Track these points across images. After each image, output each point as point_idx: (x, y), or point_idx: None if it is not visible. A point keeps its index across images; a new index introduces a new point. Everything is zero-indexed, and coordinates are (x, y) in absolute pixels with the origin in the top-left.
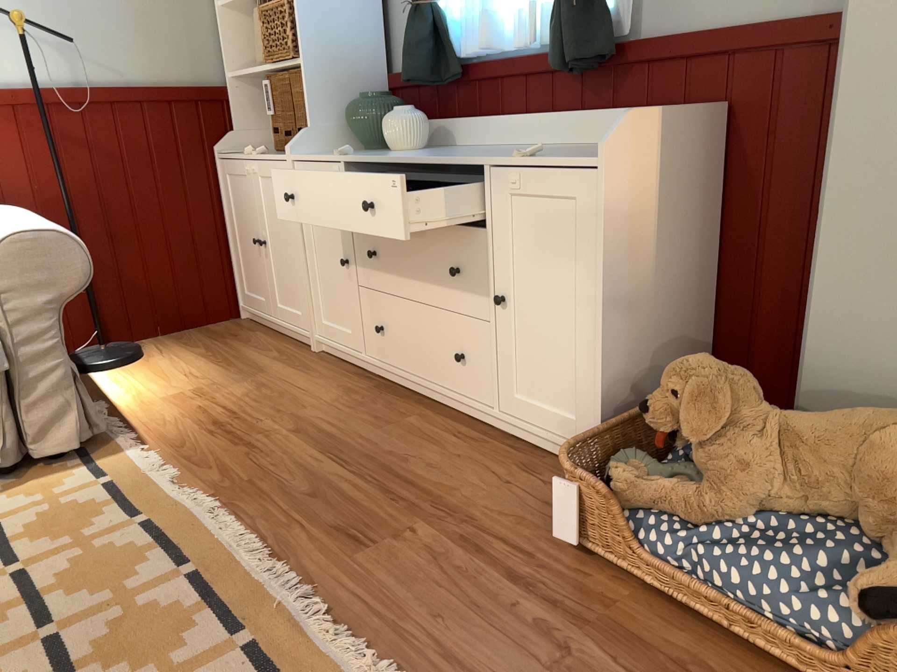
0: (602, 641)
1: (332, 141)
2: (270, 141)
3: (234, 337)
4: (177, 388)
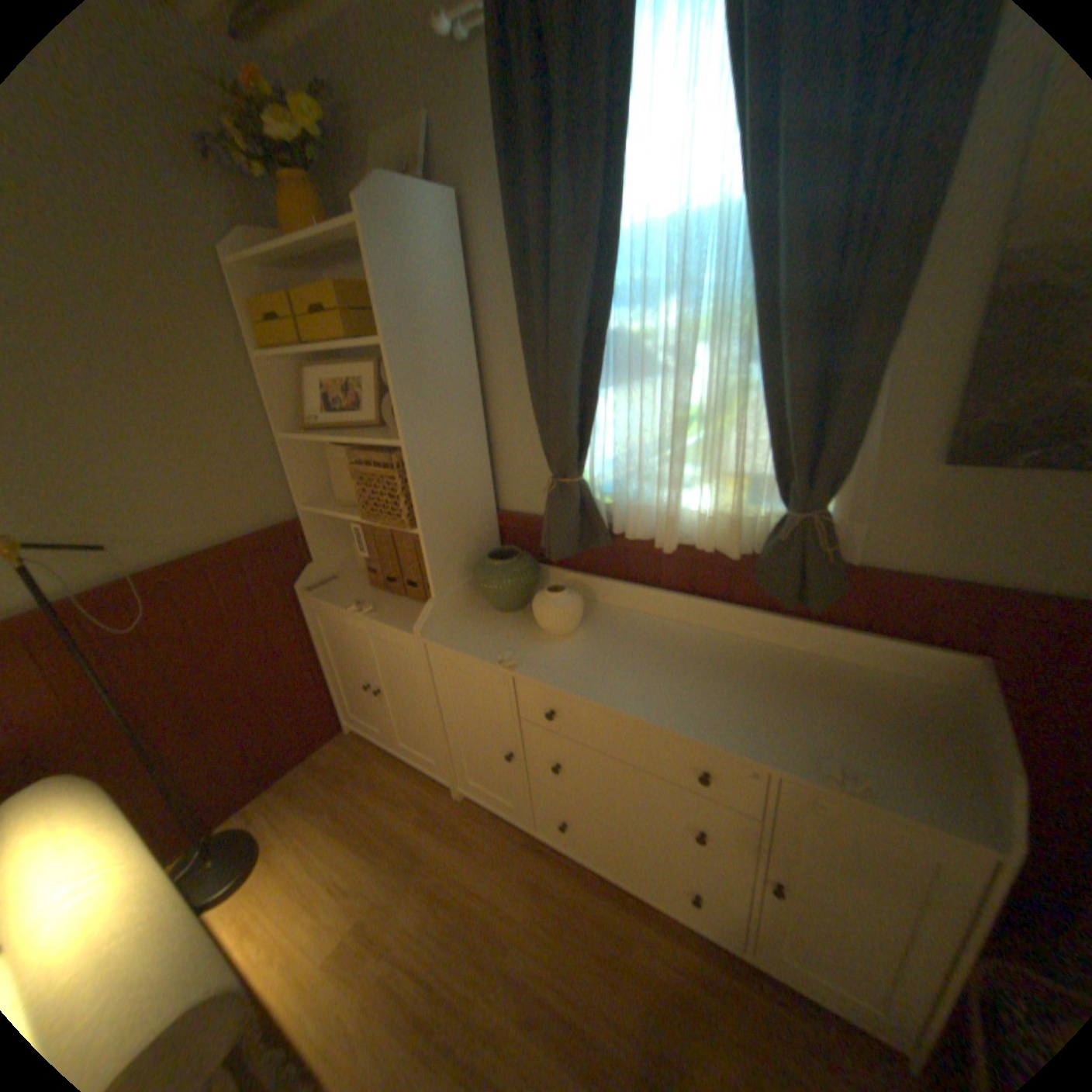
0: None
1: (459, 601)
2: (352, 556)
3: (353, 779)
4: (331, 932)
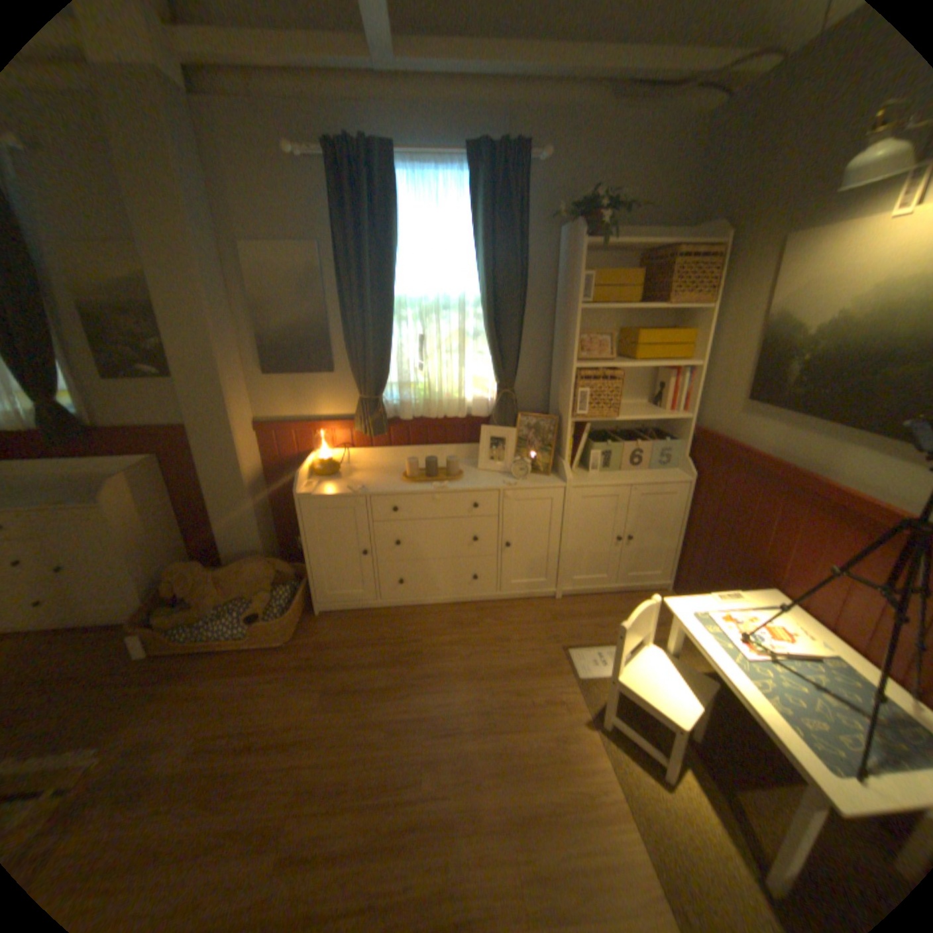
0: (167, 684)
1: None
2: None
3: None
4: None
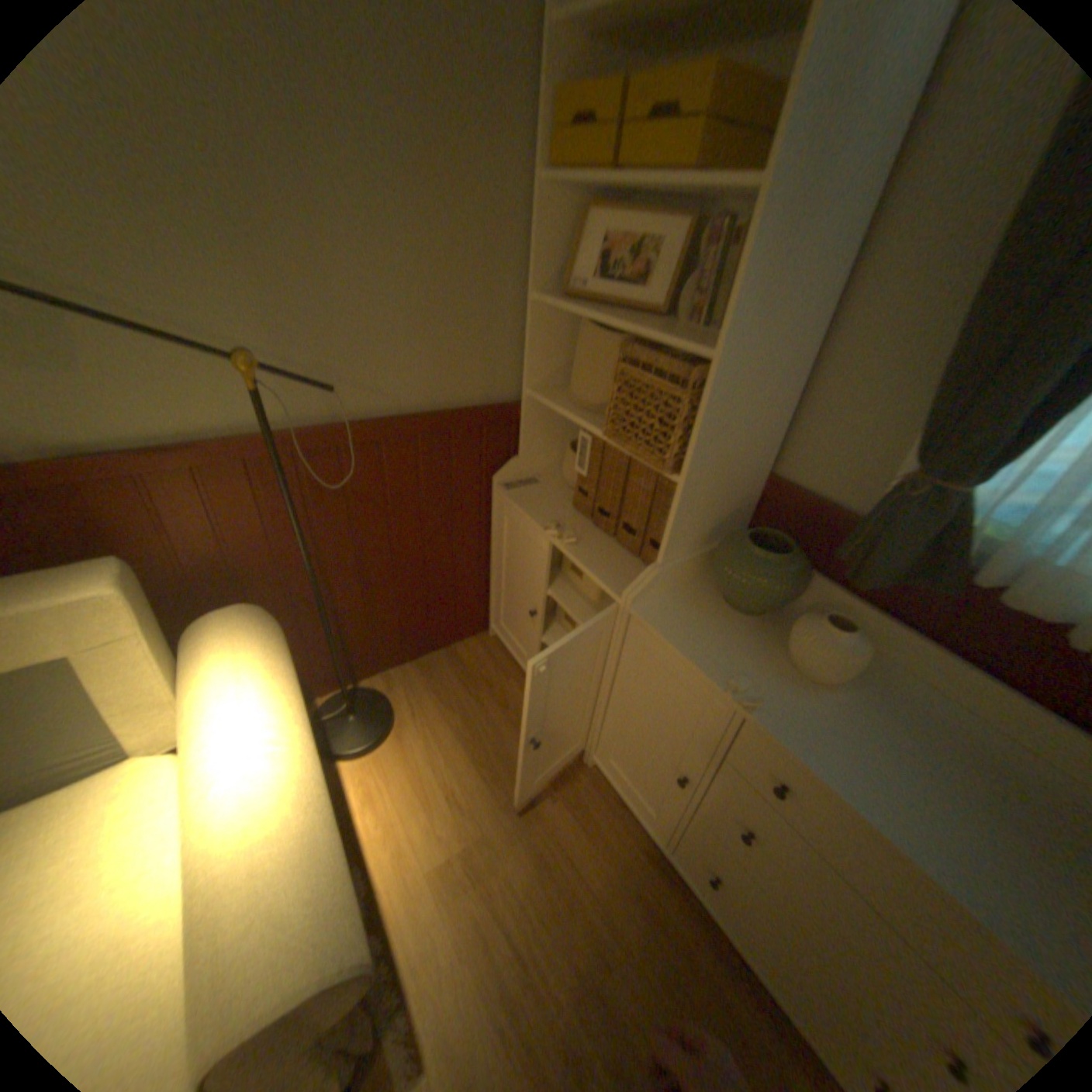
0: None
1: (684, 575)
2: (557, 462)
3: (489, 690)
4: (442, 846)
